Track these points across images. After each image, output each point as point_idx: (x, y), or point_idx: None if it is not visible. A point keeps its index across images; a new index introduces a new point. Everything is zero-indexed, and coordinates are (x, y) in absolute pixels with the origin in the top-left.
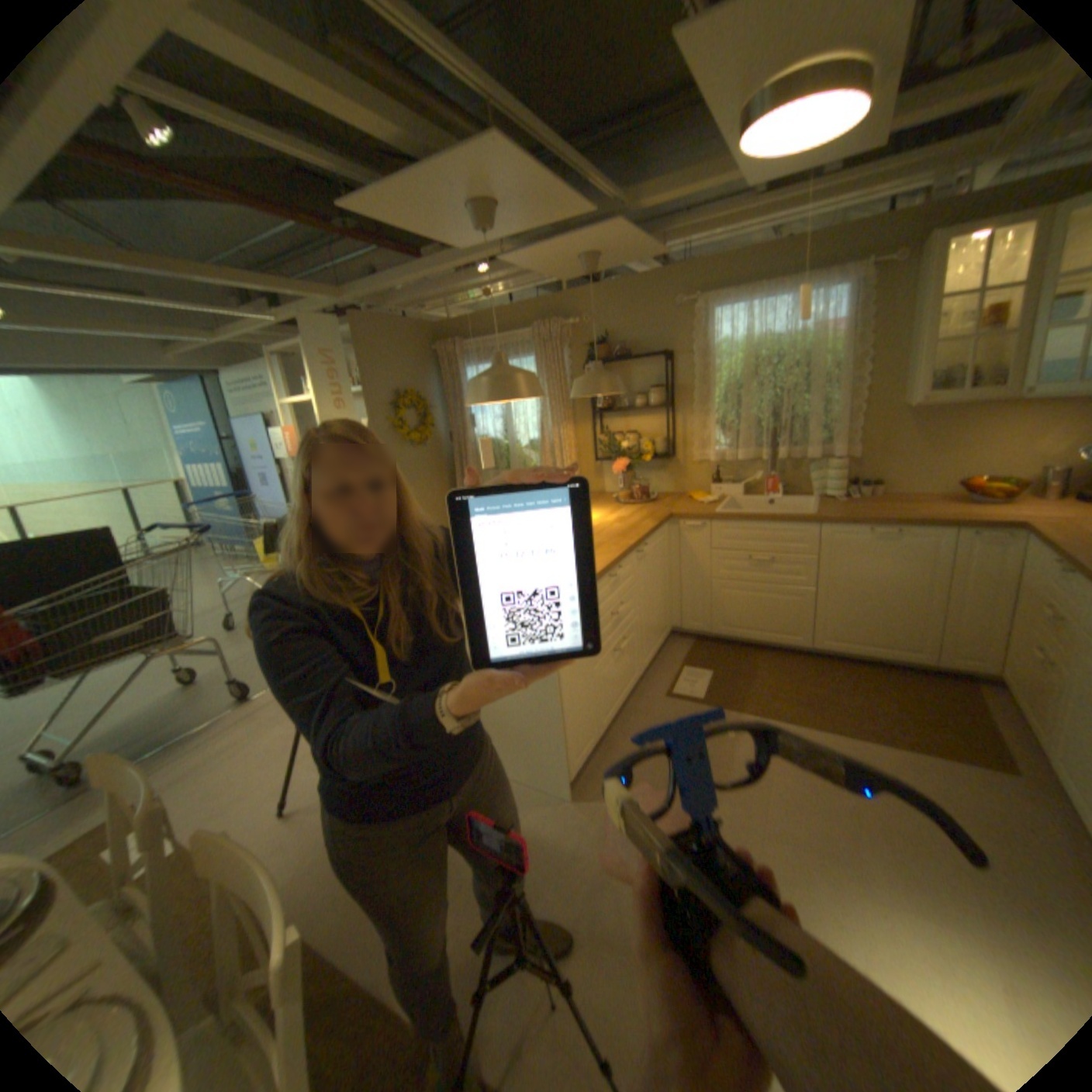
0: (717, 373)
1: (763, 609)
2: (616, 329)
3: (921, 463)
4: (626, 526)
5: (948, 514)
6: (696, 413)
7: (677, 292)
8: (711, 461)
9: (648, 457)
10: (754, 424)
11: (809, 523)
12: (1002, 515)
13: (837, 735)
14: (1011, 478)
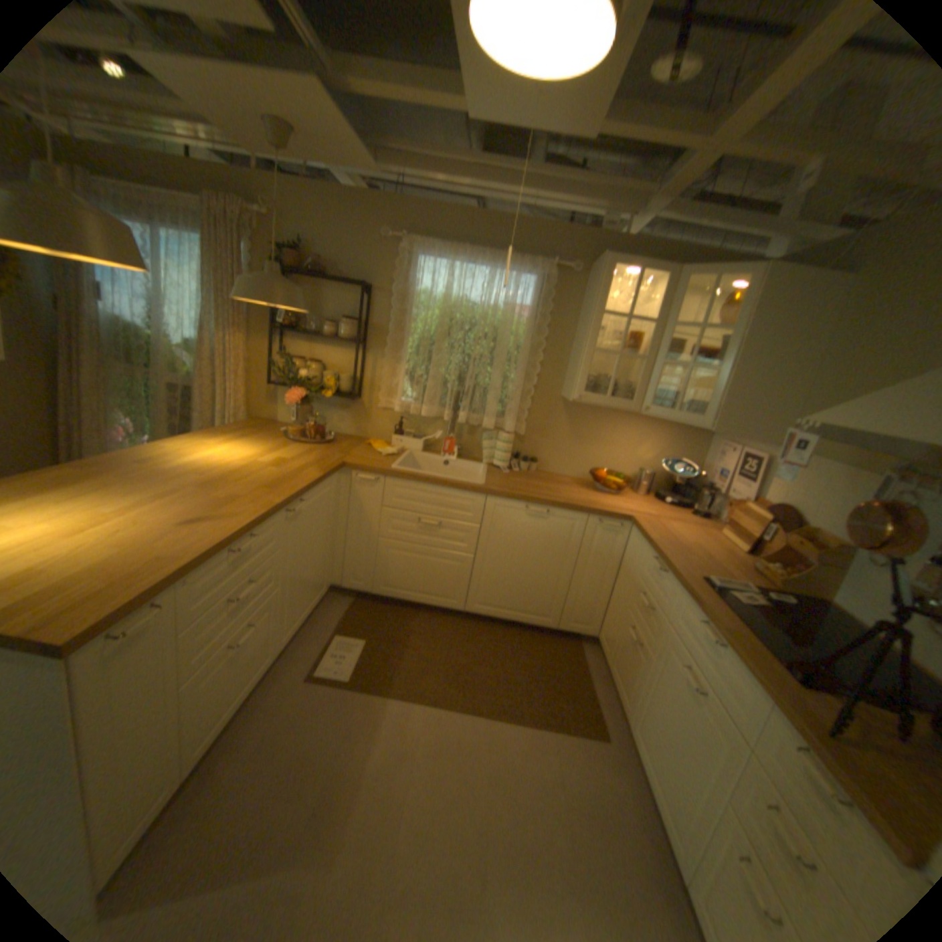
0: (414, 322)
1: (426, 571)
2: (313, 238)
3: (565, 448)
4: (284, 472)
5: (582, 500)
6: (389, 358)
7: (386, 223)
8: (397, 411)
9: (333, 392)
10: (442, 383)
11: (478, 492)
12: (617, 506)
13: (476, 715)
14: (621, 474)
